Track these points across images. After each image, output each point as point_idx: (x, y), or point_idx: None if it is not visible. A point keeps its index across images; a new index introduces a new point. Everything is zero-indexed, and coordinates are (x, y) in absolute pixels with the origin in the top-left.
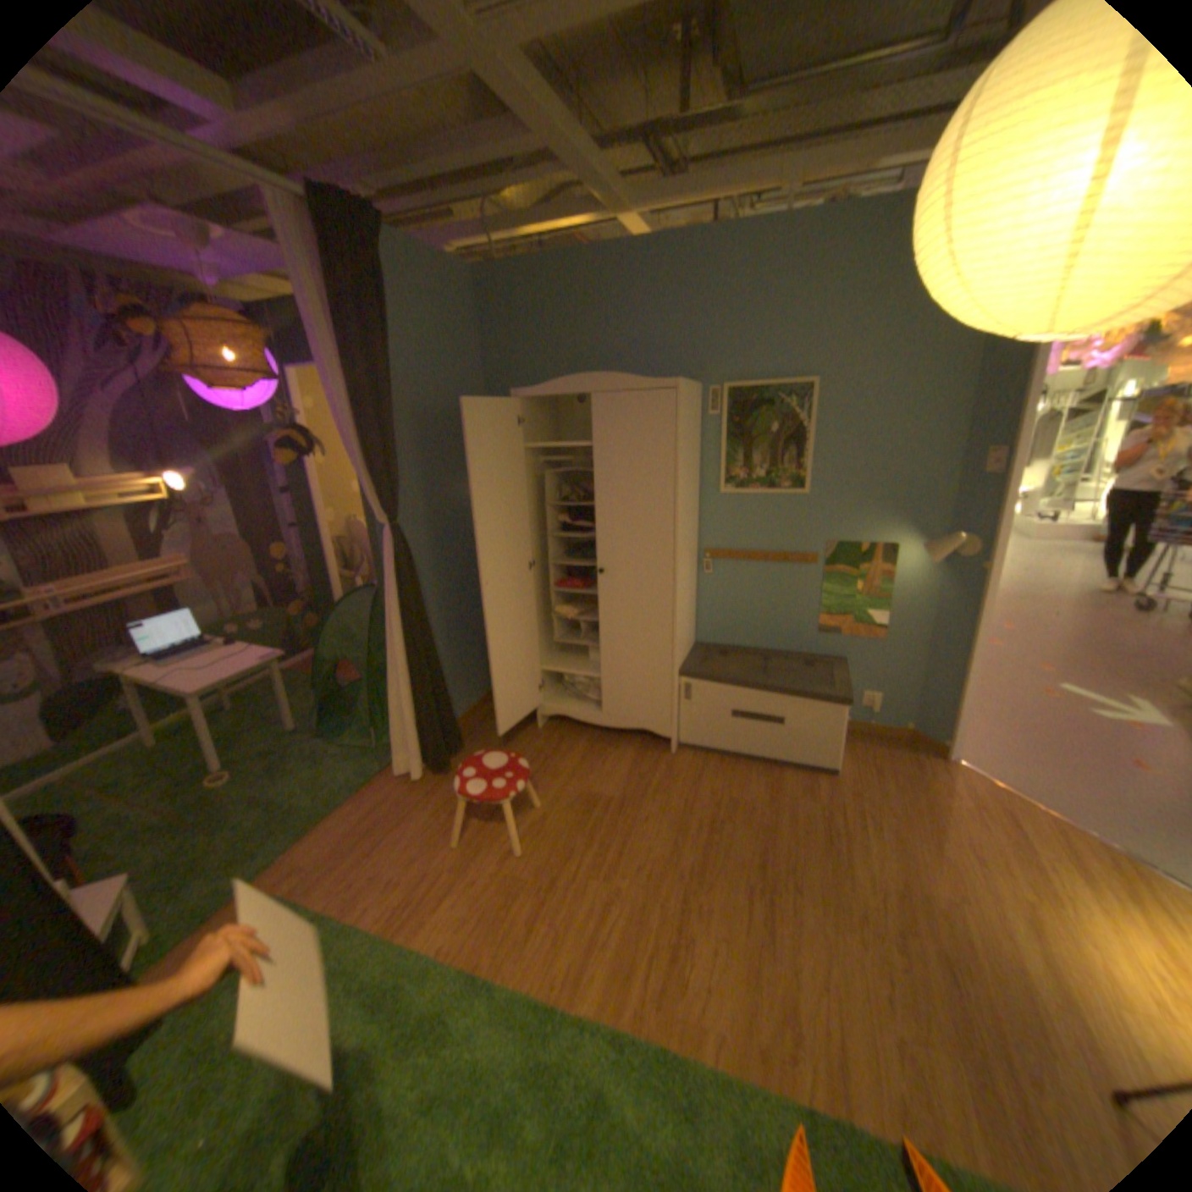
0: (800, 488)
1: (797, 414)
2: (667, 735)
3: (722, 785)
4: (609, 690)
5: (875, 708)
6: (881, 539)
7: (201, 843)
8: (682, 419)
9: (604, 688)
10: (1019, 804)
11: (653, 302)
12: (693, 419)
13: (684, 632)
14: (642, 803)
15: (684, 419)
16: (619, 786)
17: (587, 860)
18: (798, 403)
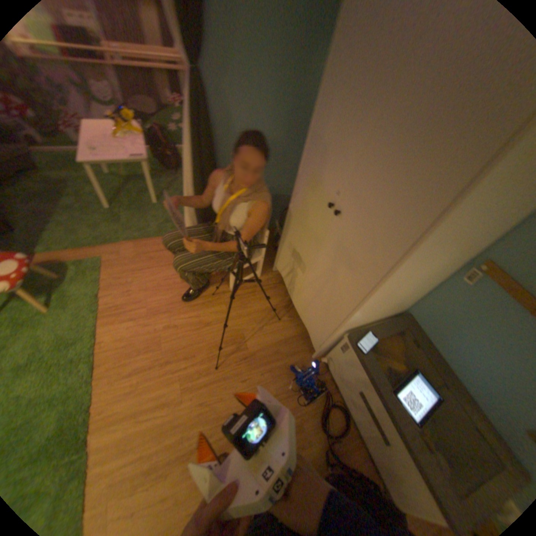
0: None
1: None
2: (315, 349)
3: (308, 412)
4: (306, 293)
5: None
6: None
7: (112, 213)
8: None
9: (305, 288)
10: None
11: None
12: None
13: (381, 312)
14: (255, 370)
15: None
16: (259, 346)
17: (192, 371)
18: None
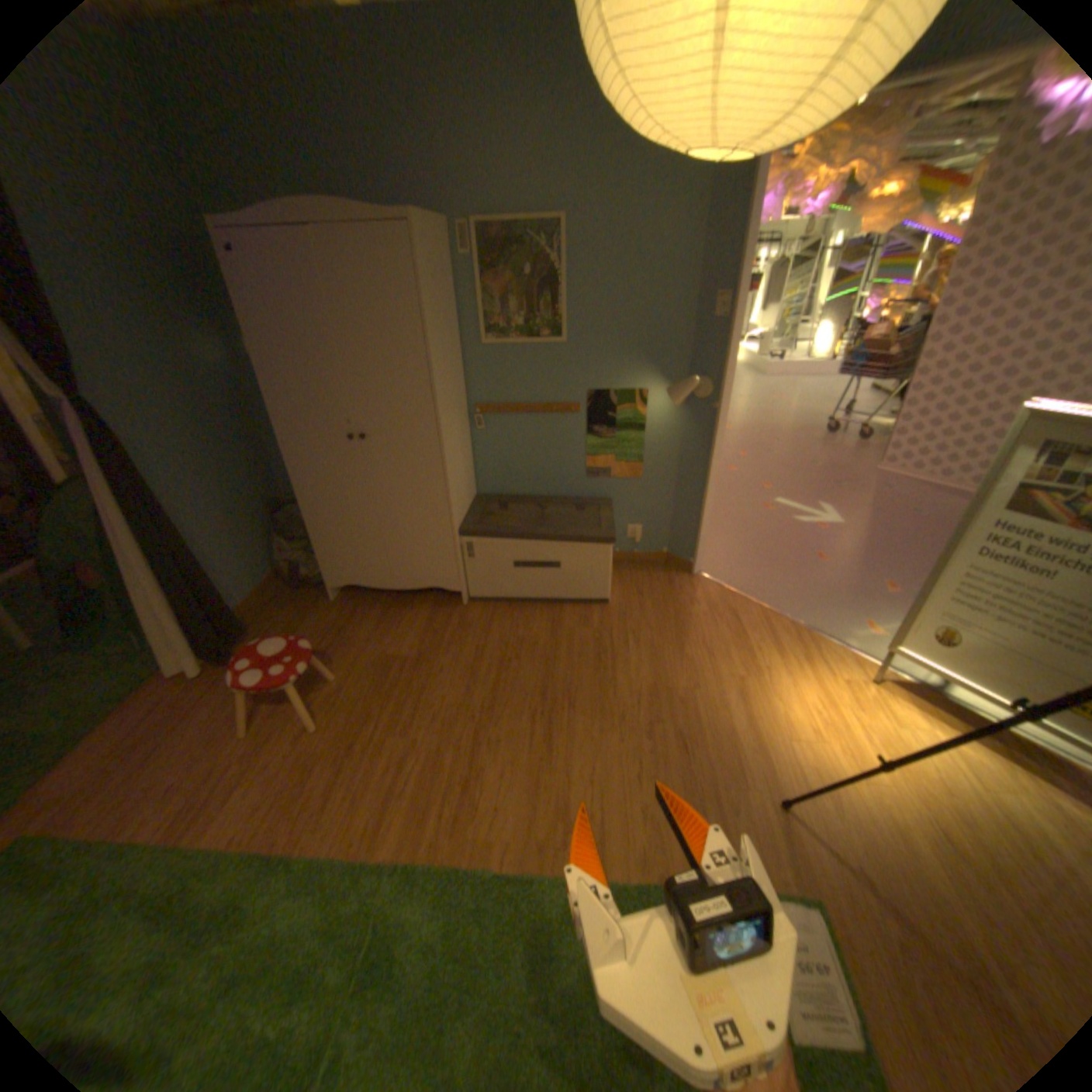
0: (557, 337)
1: (548, 256)
2: (457, 589)
3: (509, 627)
4: (395, 556)
5: (636, 539)
6: (633, 386)
7: None
8: (422, 260)
9: (389, 554)
10: (739, 601)
11: (376, 107)
12: (439, 259)
13: (462, 491)
14: (436, 656)
15: (425, 260)
16: (413, 644)
17: (383, 720)
18: (548, 243)
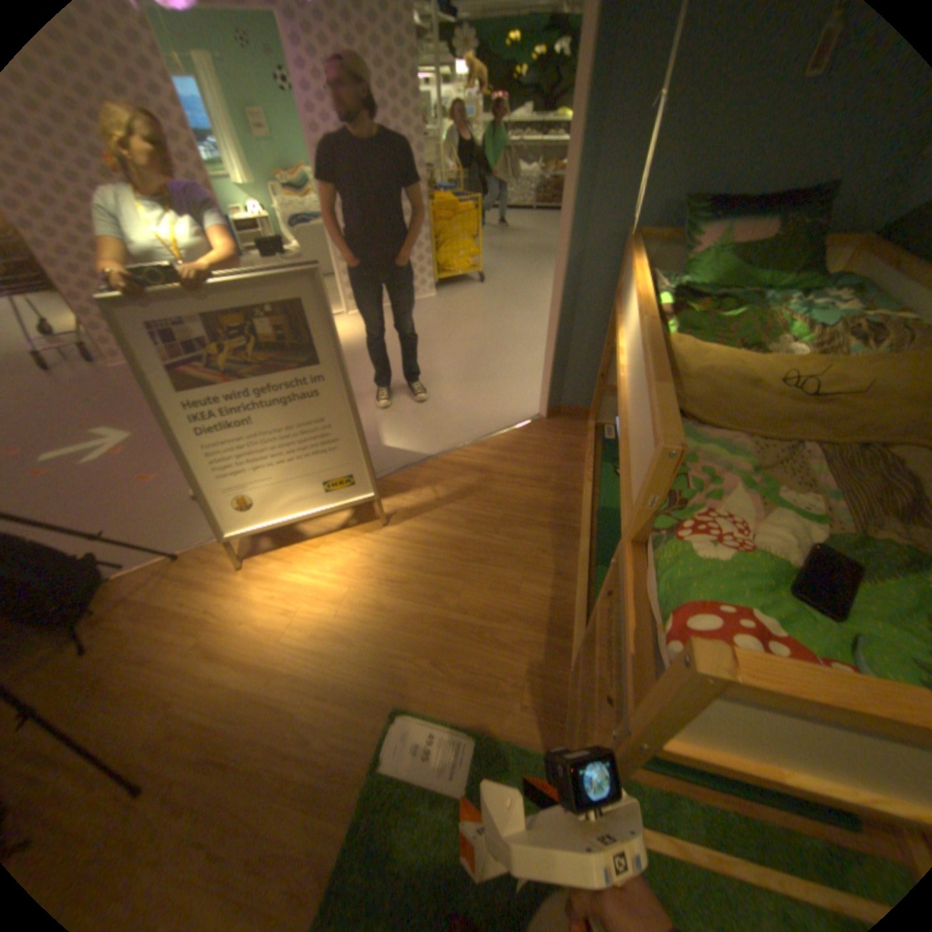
0: None
1: None
2: None
3: None
4: None
5: None
6: None
7: None
8: None
9: None
10: (116, 586)
11: None
12: None
13: None
14: None
15: None
16: None
17: None
18: None
